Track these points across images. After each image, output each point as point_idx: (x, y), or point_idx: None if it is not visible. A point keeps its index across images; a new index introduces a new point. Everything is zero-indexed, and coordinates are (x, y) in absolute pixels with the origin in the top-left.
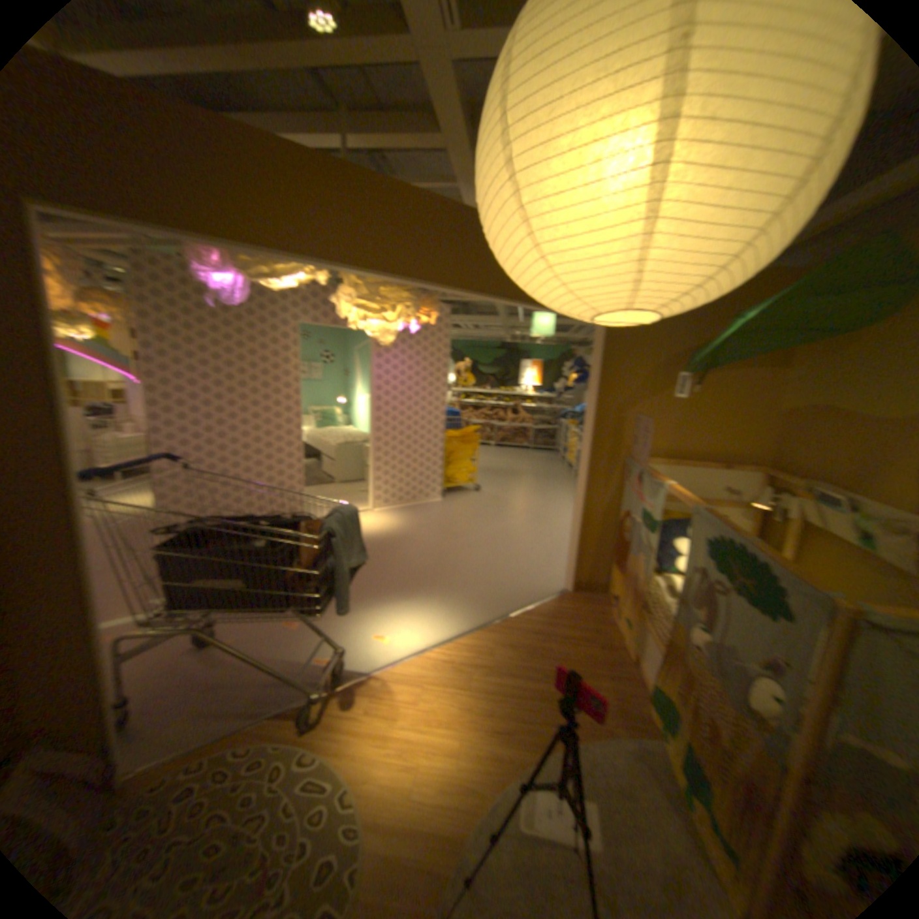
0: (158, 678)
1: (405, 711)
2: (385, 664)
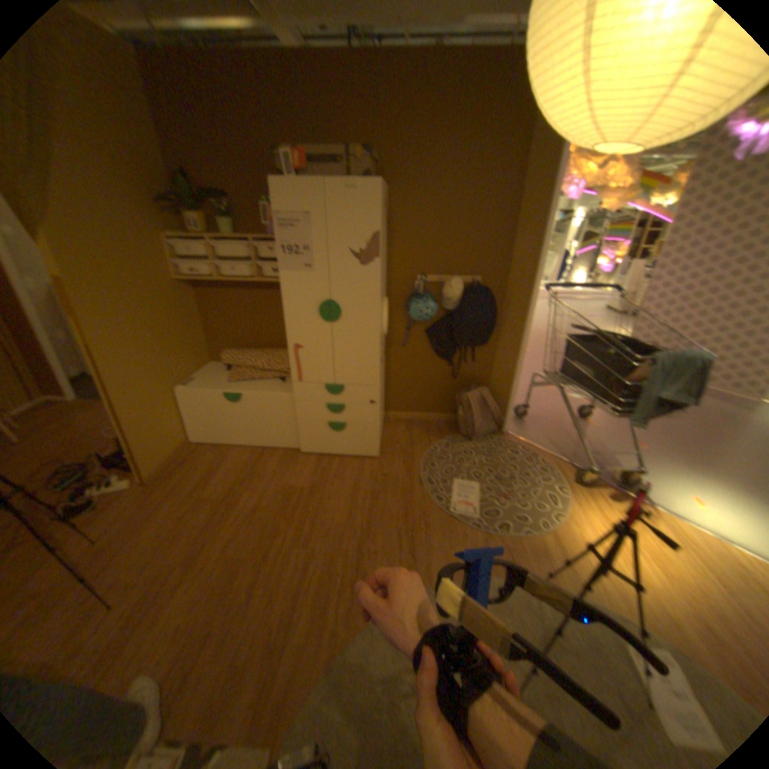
0: (551, 414)
1: (650, 540)
2: (679, 515)
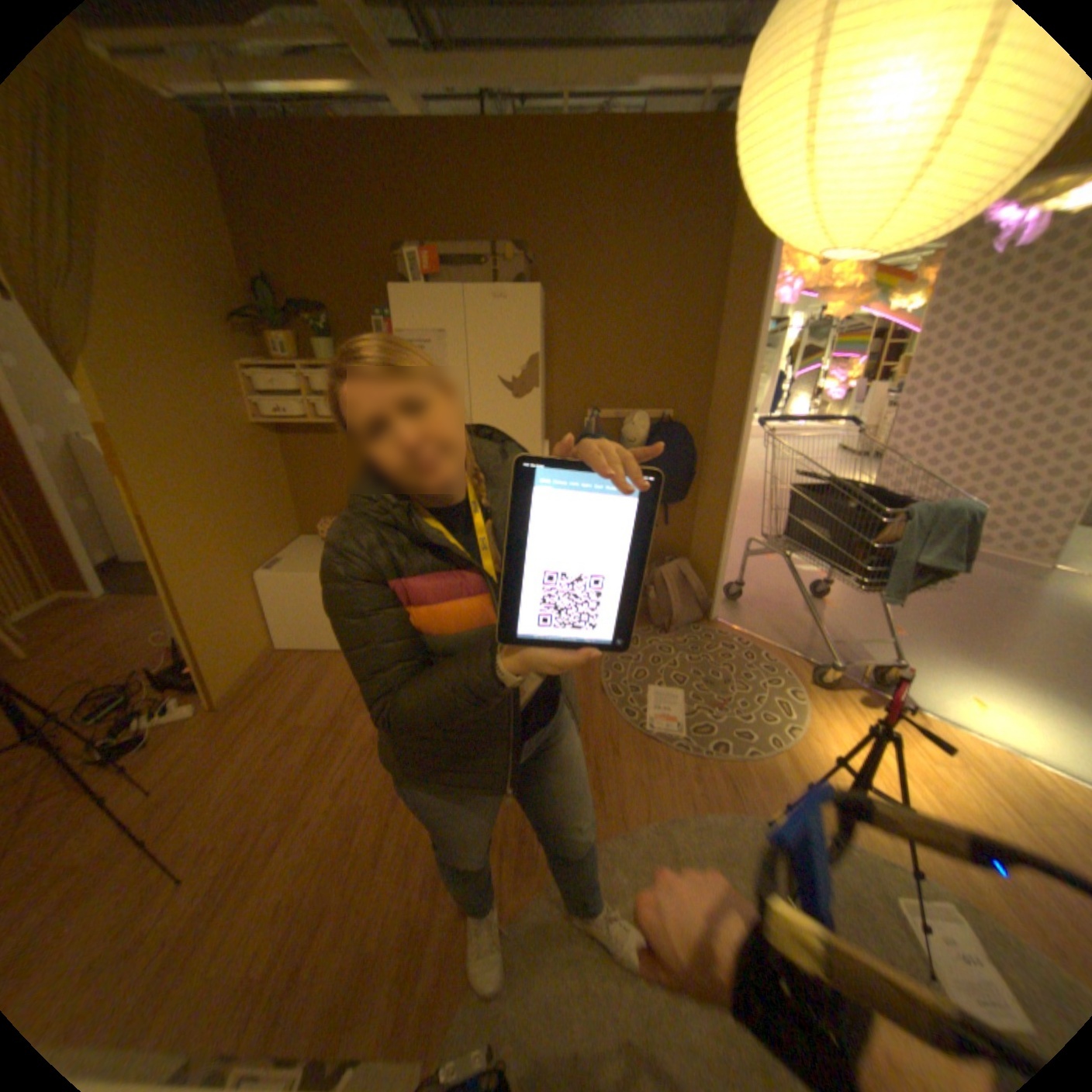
0: (775, 595)
1: (919, 759)
2: (955, 723)
